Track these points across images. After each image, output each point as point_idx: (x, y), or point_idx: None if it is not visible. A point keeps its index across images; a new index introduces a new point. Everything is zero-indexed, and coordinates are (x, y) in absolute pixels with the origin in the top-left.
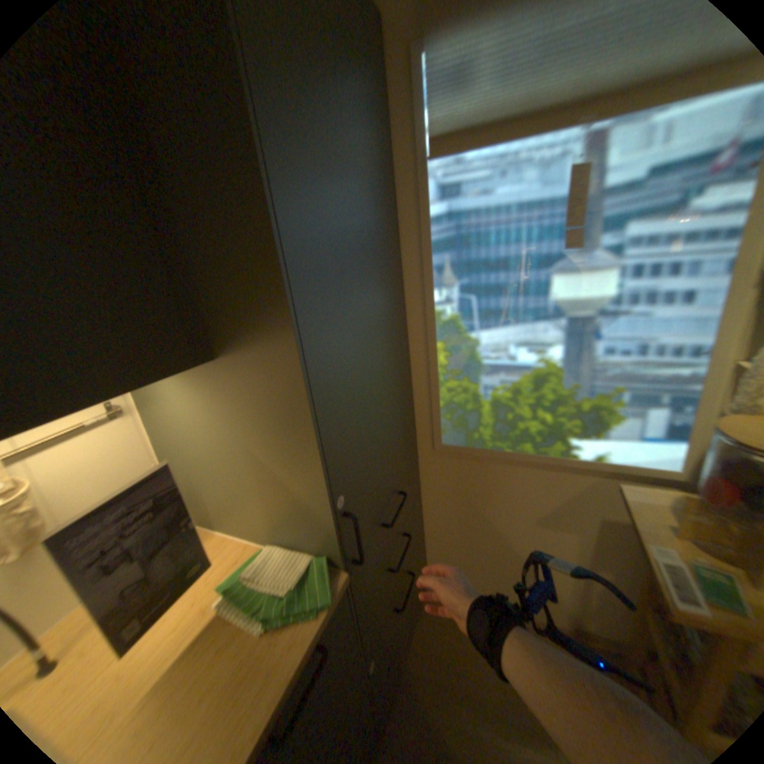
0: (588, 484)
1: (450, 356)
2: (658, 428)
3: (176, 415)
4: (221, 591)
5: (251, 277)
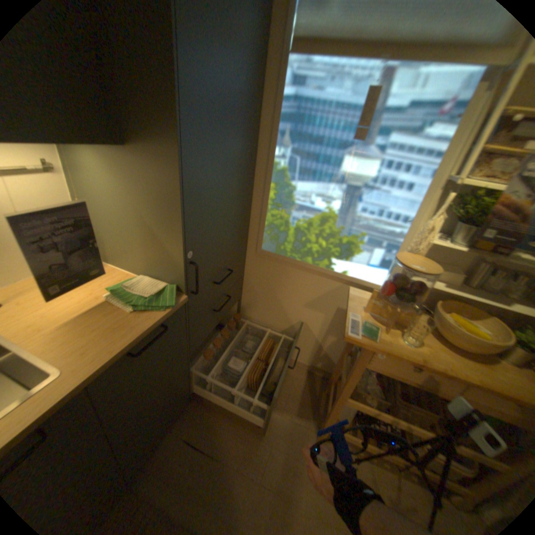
0: (335, 286)
1: (277, 194)
2: (376, 259)
3: (92, 180)
4: (109, 291)
5: (155, 94)
